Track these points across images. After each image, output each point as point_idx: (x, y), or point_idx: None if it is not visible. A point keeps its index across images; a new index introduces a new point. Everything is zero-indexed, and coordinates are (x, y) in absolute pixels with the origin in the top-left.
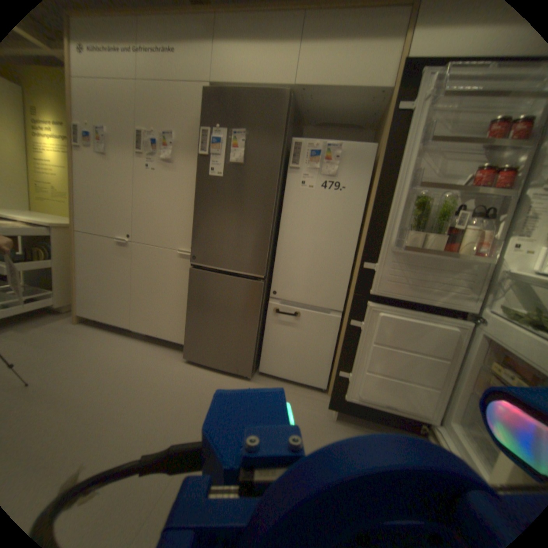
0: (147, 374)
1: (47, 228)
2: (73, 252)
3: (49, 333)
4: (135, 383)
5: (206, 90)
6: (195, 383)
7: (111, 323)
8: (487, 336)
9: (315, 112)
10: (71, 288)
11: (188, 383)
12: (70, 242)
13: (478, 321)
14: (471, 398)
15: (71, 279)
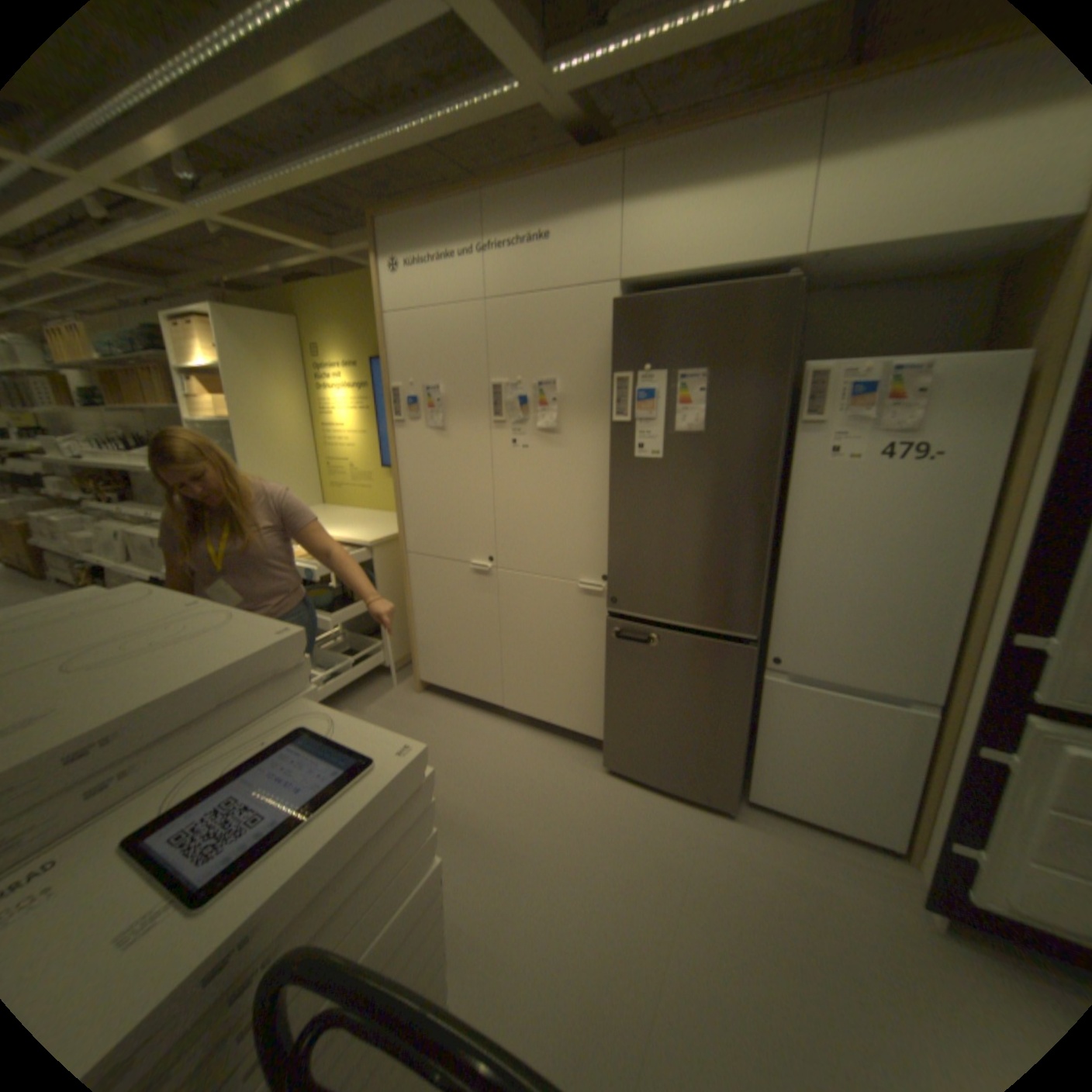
0: (553, 796)
1: (366, 544)
2: (409, 584)
3: (392, 711)
4: (539, 815)
5: (621, 303)
6: (635, 820)
7: (474, 695)
8: None
9: (845, 274)
10: (410, 638)
11: (623, 819)
12: (403, 568)
13: None
14: None
15: (409, 625)
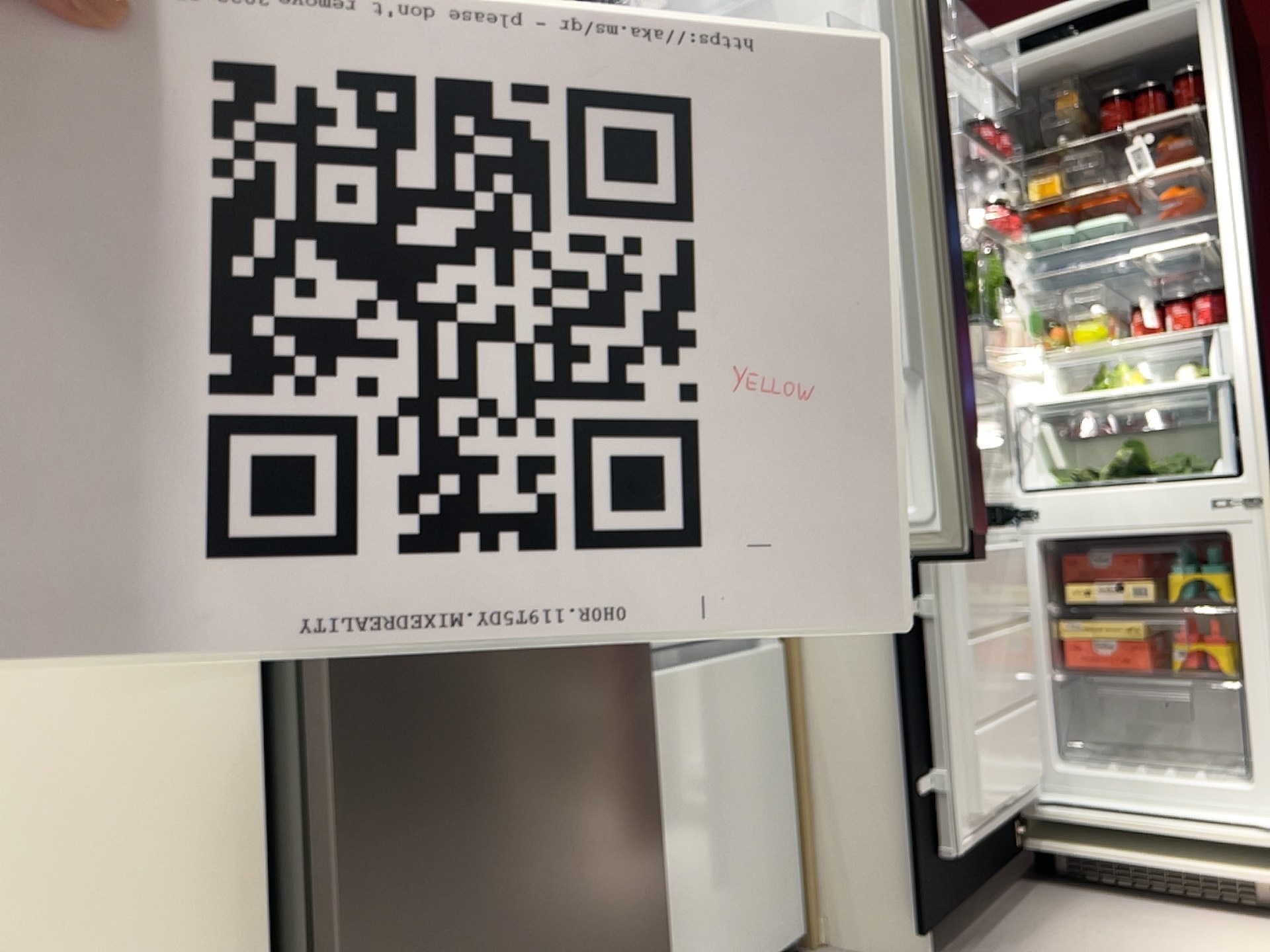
0: None
1: None
2: None
3: None
4: None
5: None
6: None
7: None
8: (1052, 536)
9: None
10: None
11: None
12: None
13: (1005, 523)
14: (1056, 687)
15: None
